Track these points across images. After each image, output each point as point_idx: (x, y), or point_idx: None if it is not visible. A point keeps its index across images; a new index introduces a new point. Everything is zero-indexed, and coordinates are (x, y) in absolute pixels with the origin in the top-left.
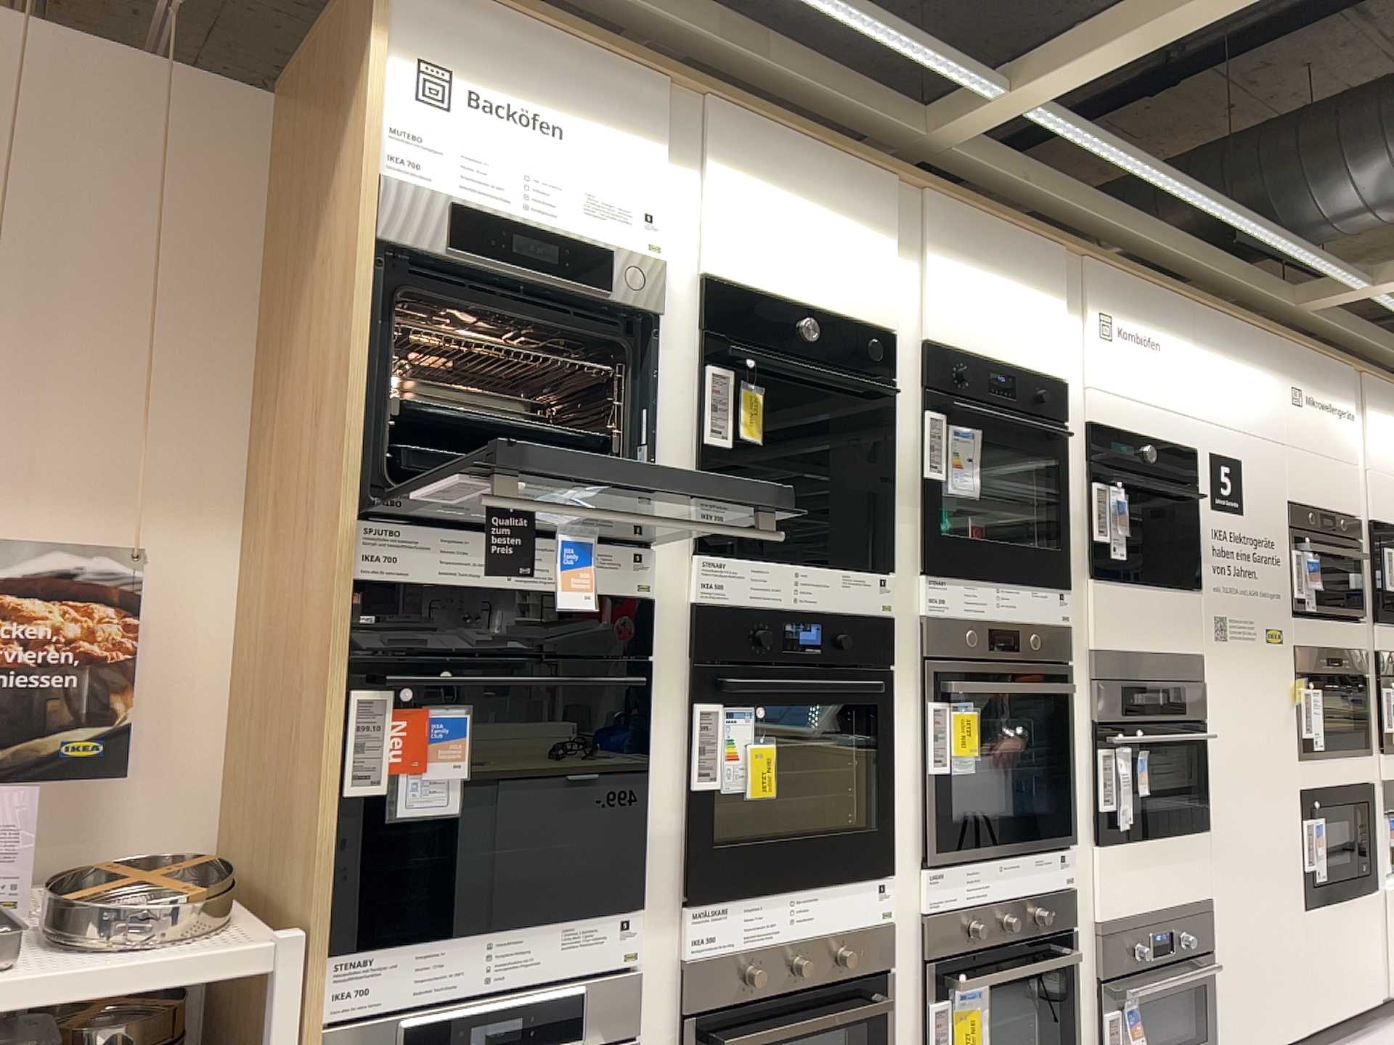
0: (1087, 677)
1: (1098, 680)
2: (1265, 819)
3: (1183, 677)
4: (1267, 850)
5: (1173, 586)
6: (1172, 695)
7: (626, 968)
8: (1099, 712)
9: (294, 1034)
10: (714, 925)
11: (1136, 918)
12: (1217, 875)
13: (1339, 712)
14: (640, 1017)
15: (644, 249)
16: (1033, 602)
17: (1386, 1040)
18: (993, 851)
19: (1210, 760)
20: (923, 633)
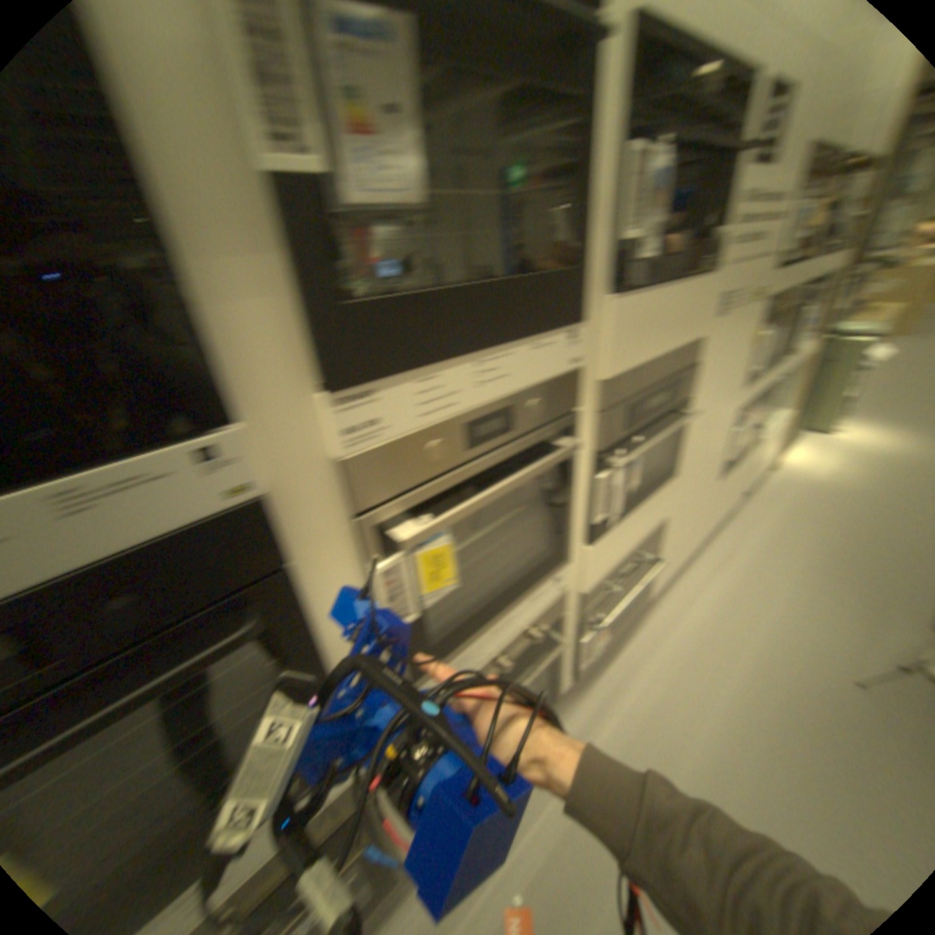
0: (597, 411)
1: (609, 412)
2: (715, 445)
3: (687, 367)
4: (710, 465)
5: (698, 272)
6: (675, 390)
7: None
8: (606, 443)
9: None
10: None
11: (615, 572)
12: (676, 502)
13: (779, 340)
14: None
15: None
16: (538, 356)
17: (740, 526)
18: (487, 630)
19: (690, 427)
20: (351, 481)
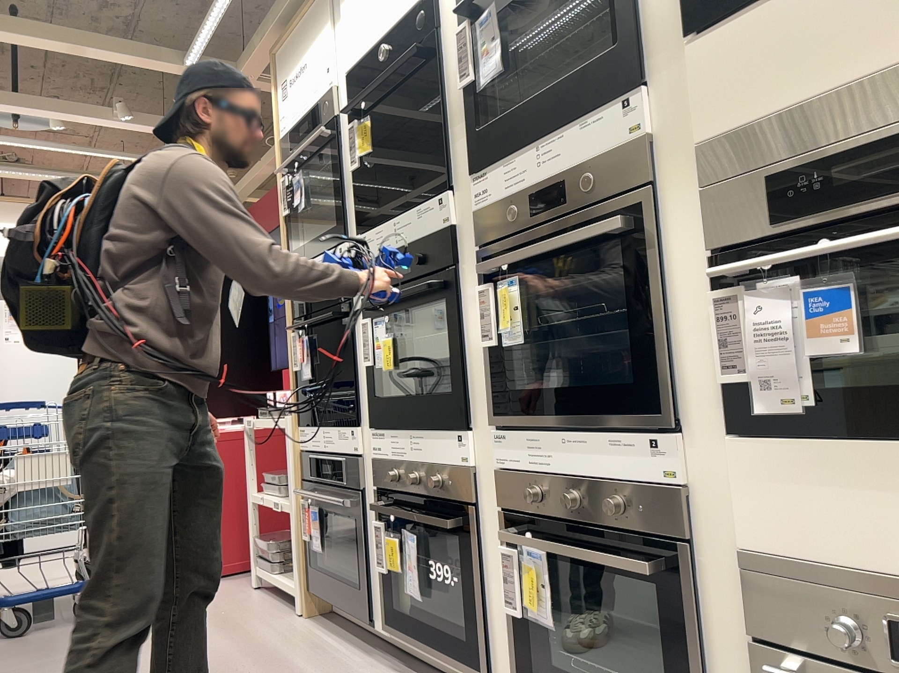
0: (700, 190)
1: (706, 187)
2: None
3: None
4: None
5: None
6: None
7: (355, 456)
8: (711, 236)
9: (289, 450)
10: (379, 443)
11: (841, 576)
12: None
13: None
14: (365, 483)
15: (327, 89)
16: (581, 135)
17: None
18: (551, 423)
19: None
20: (476, 226)
